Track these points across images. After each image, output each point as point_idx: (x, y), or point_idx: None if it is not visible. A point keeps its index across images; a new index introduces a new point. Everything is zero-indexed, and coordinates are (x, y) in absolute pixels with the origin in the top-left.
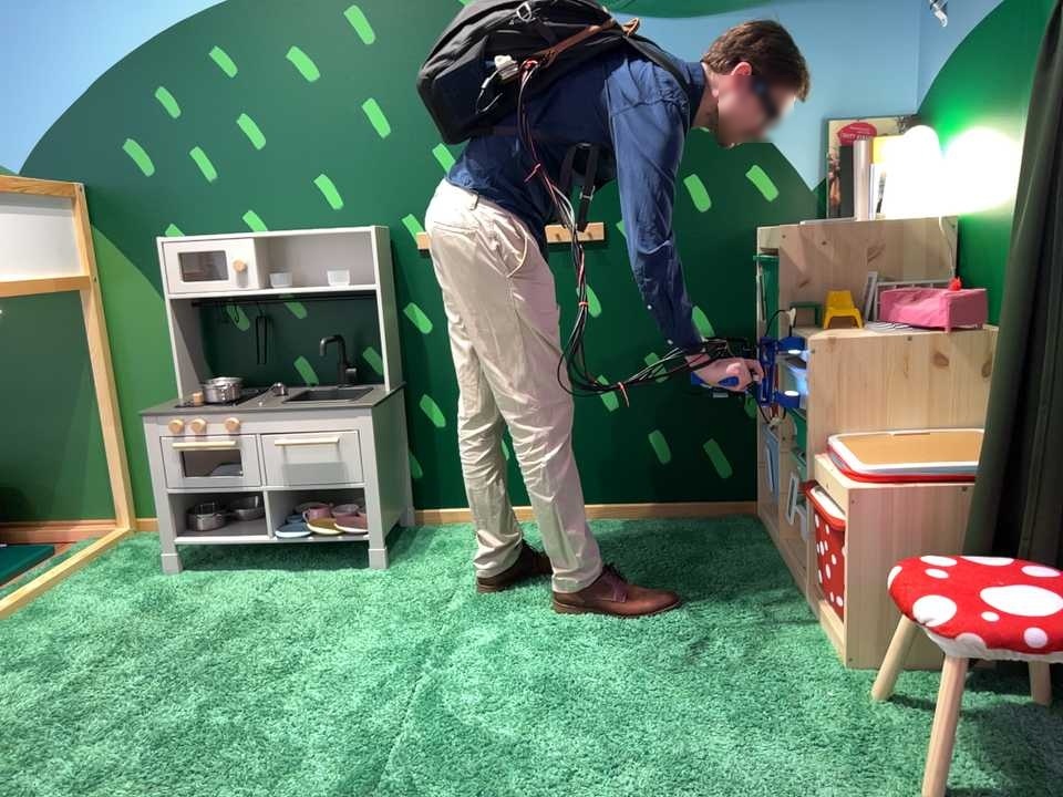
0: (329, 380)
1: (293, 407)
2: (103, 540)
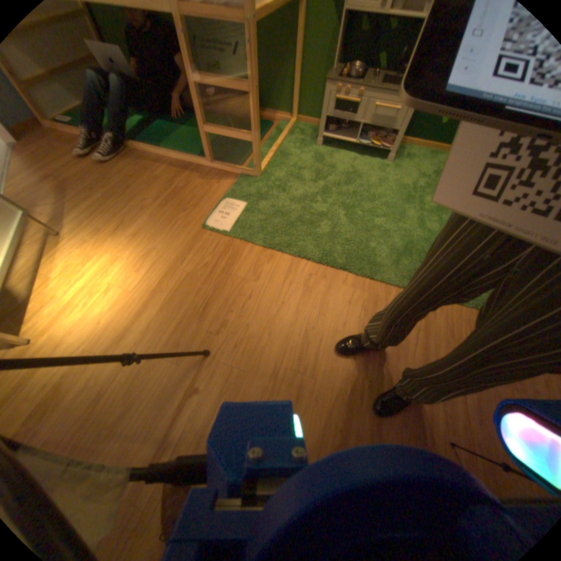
0: (390, 67)
1: (387, 88)
2: (289, 123)
